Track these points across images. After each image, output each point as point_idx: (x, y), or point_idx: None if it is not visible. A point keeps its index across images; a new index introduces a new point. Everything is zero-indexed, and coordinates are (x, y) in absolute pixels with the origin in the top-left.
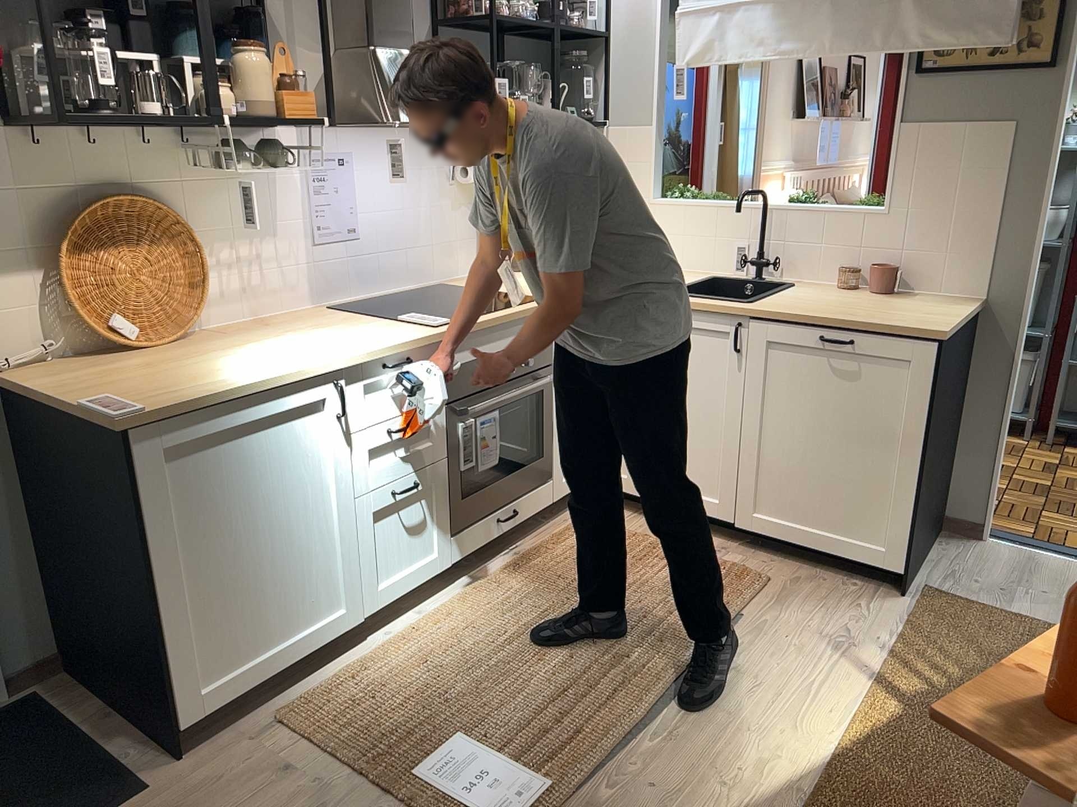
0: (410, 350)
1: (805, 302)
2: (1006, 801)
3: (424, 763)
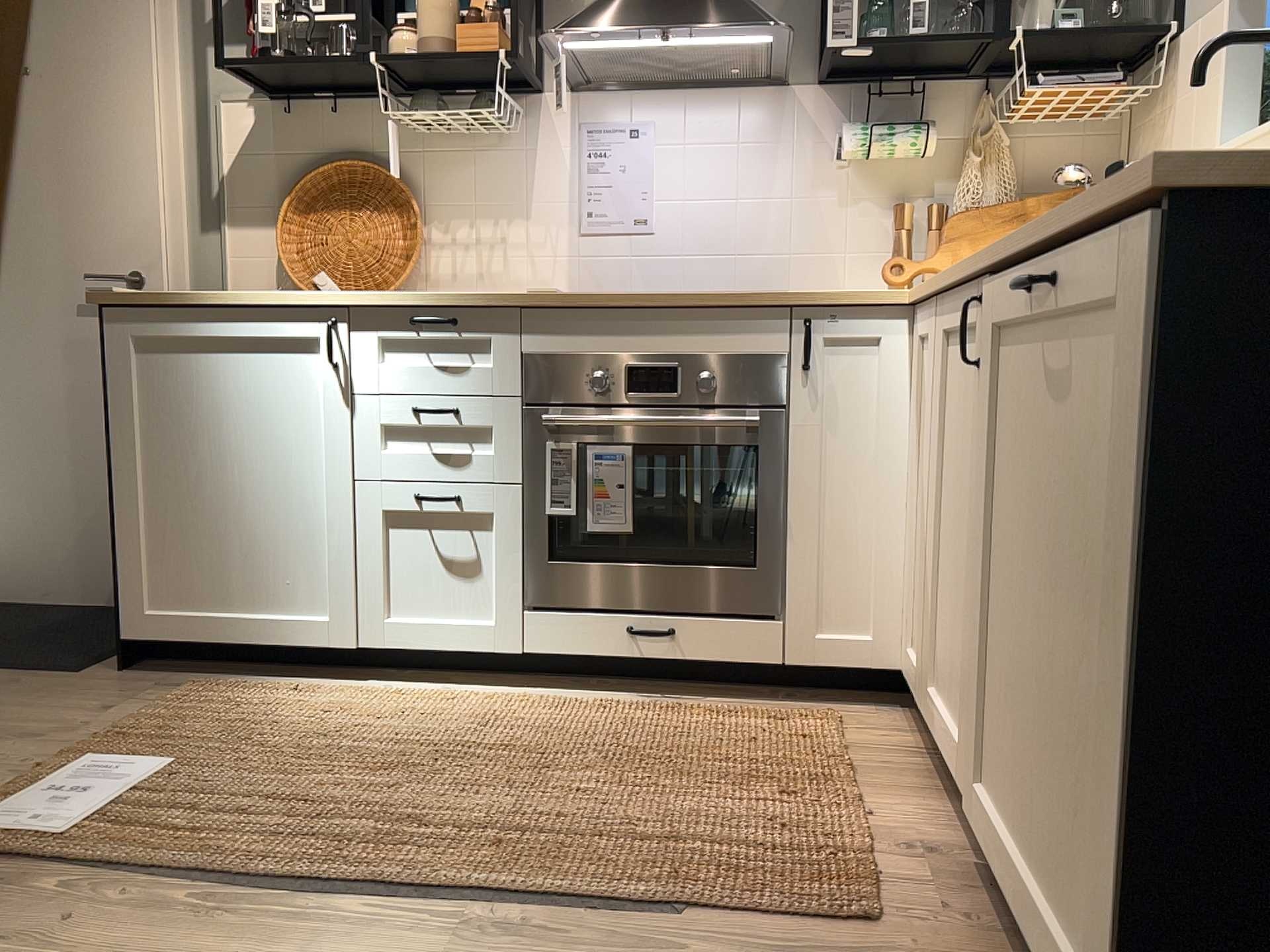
0: (456, 308)
1: None
2: None
3: (111, 759)
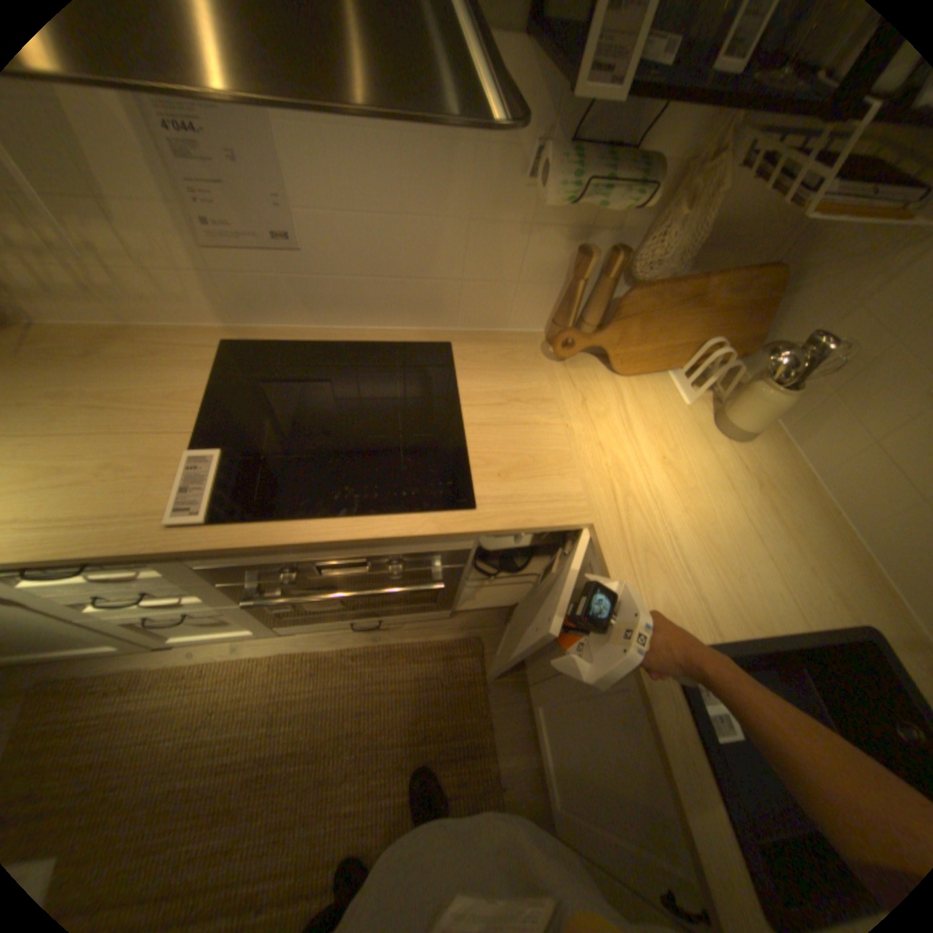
0: (79, 561)
1: None
2: None
3: None
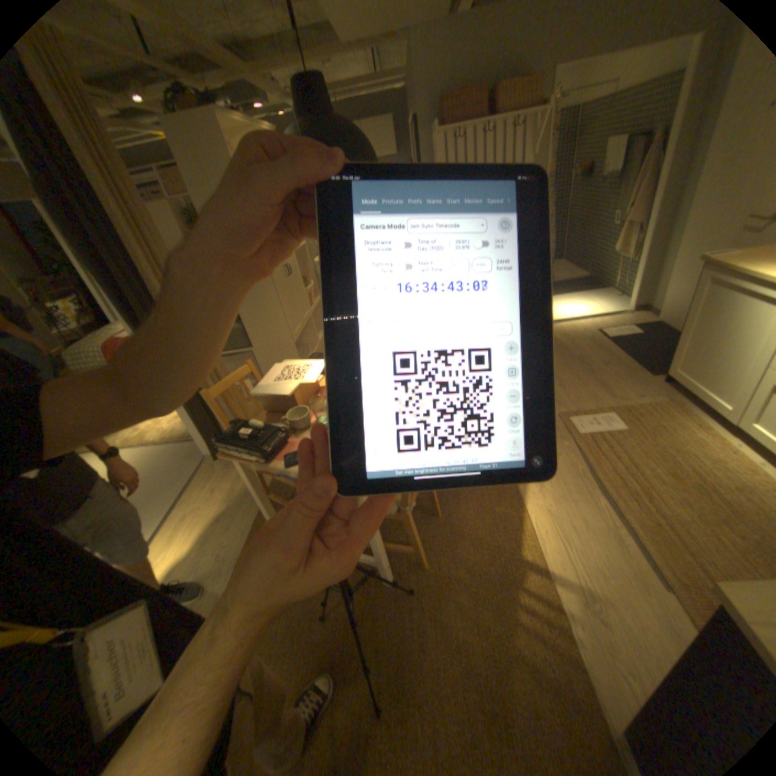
0: None
1: None
2: (459, 524)
3: (616, 417)
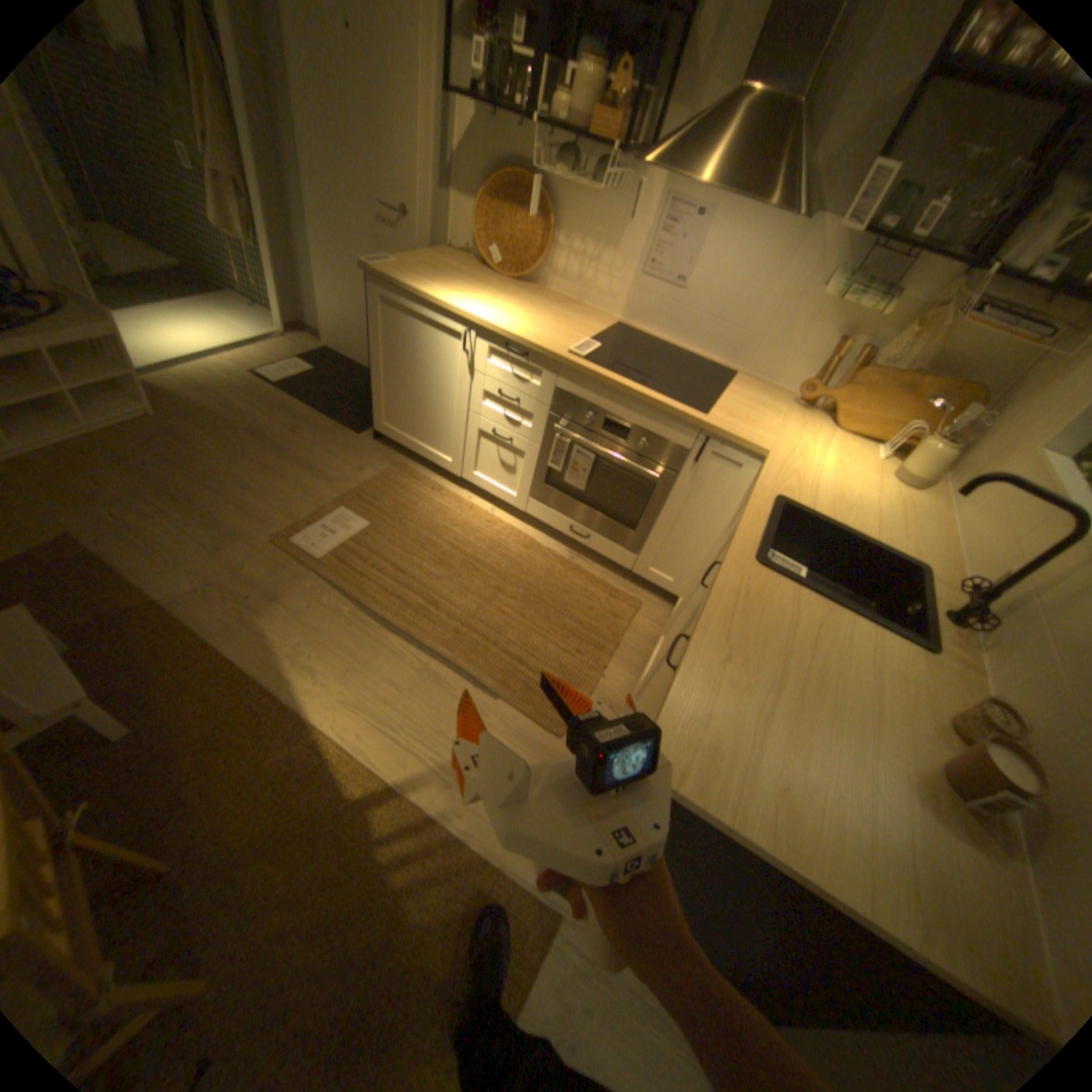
0: (528, 350)
1: (806, 632)
2: (217, 846)
3: (349, 512)
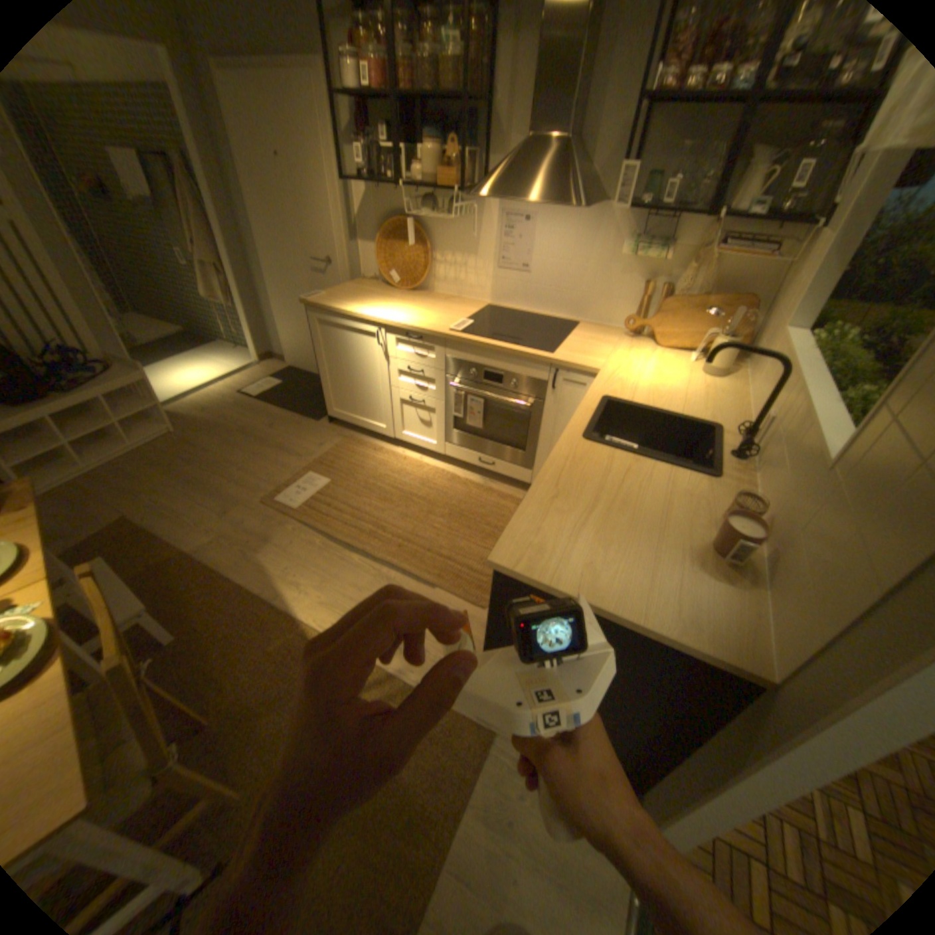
0: (422, 333)
1: (616, 474)
2: (240, 704)
3: (315, 473)
